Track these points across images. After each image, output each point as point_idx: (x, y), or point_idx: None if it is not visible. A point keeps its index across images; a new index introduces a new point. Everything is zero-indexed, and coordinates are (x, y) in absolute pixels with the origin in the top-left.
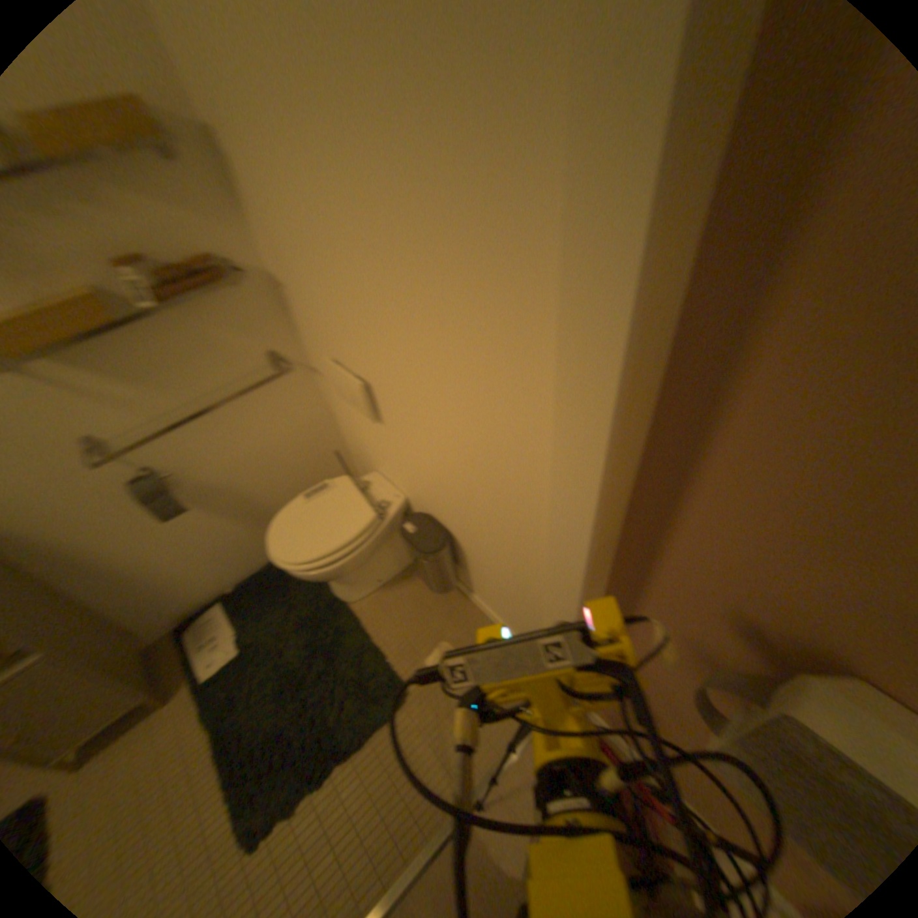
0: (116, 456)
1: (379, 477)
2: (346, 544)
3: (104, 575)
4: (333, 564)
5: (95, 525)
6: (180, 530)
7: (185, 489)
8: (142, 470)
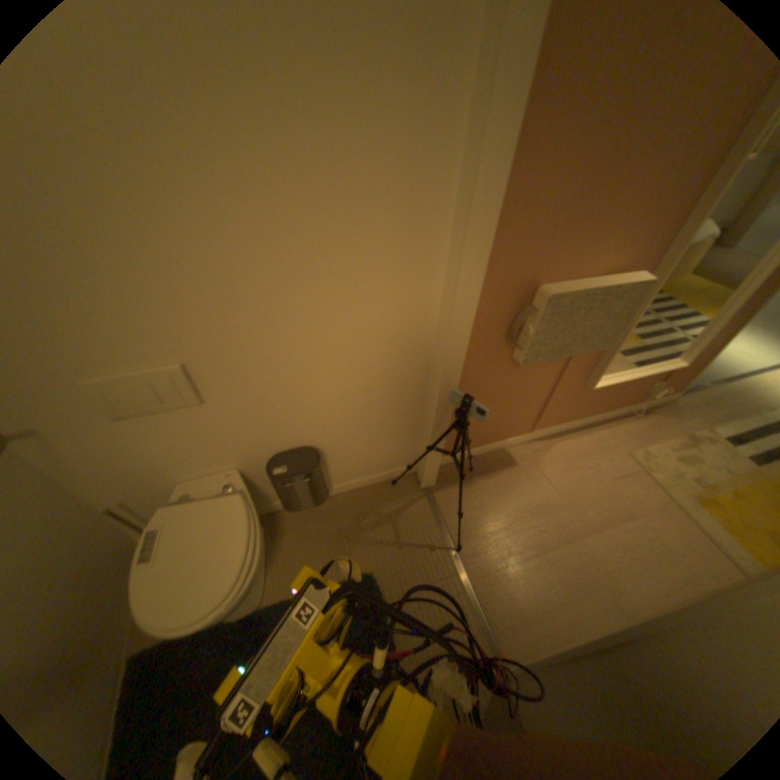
0: None
1: (189, 482)
2: (248, 531)
3: None
4: (252, 557)
5: None
6: None
7: None
8: None
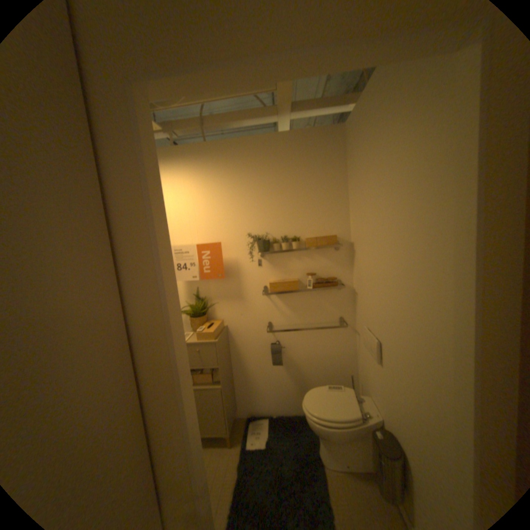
0: (275, 333)
1: (372, 402)
2: (341, 423)
3: (246, 376)
4: (330, 429)
5: (256, 355)
6: (276, 374)
7: (286, 358)
8: (279, 343)
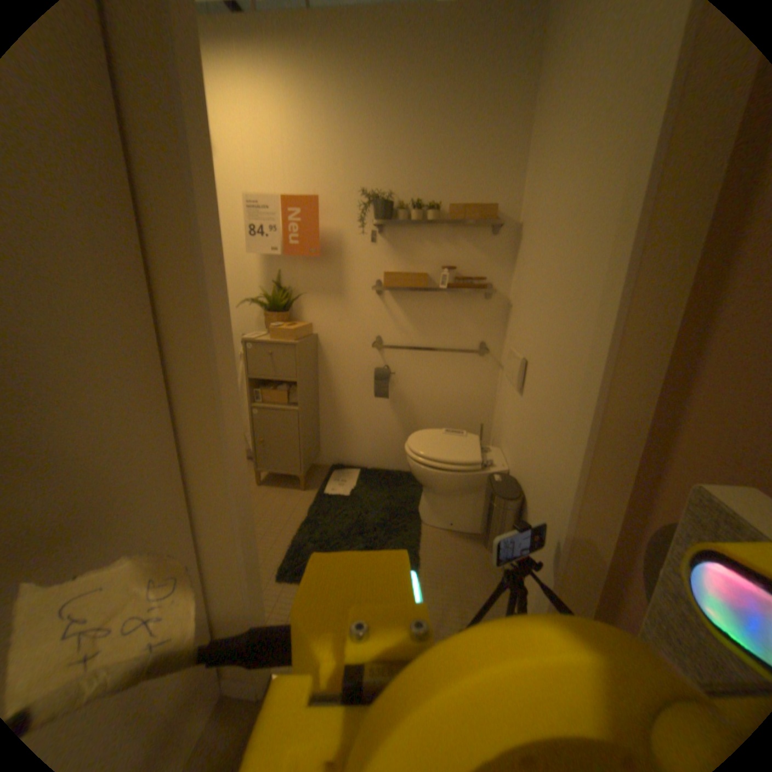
0: (385, 352)
1: (503, 451)
2: (452, 461)
3: (339, 407)
4: (436, 468)
5: (355, 380)
6: (379, 411)
7: (397, 390)
8: (389, 366)
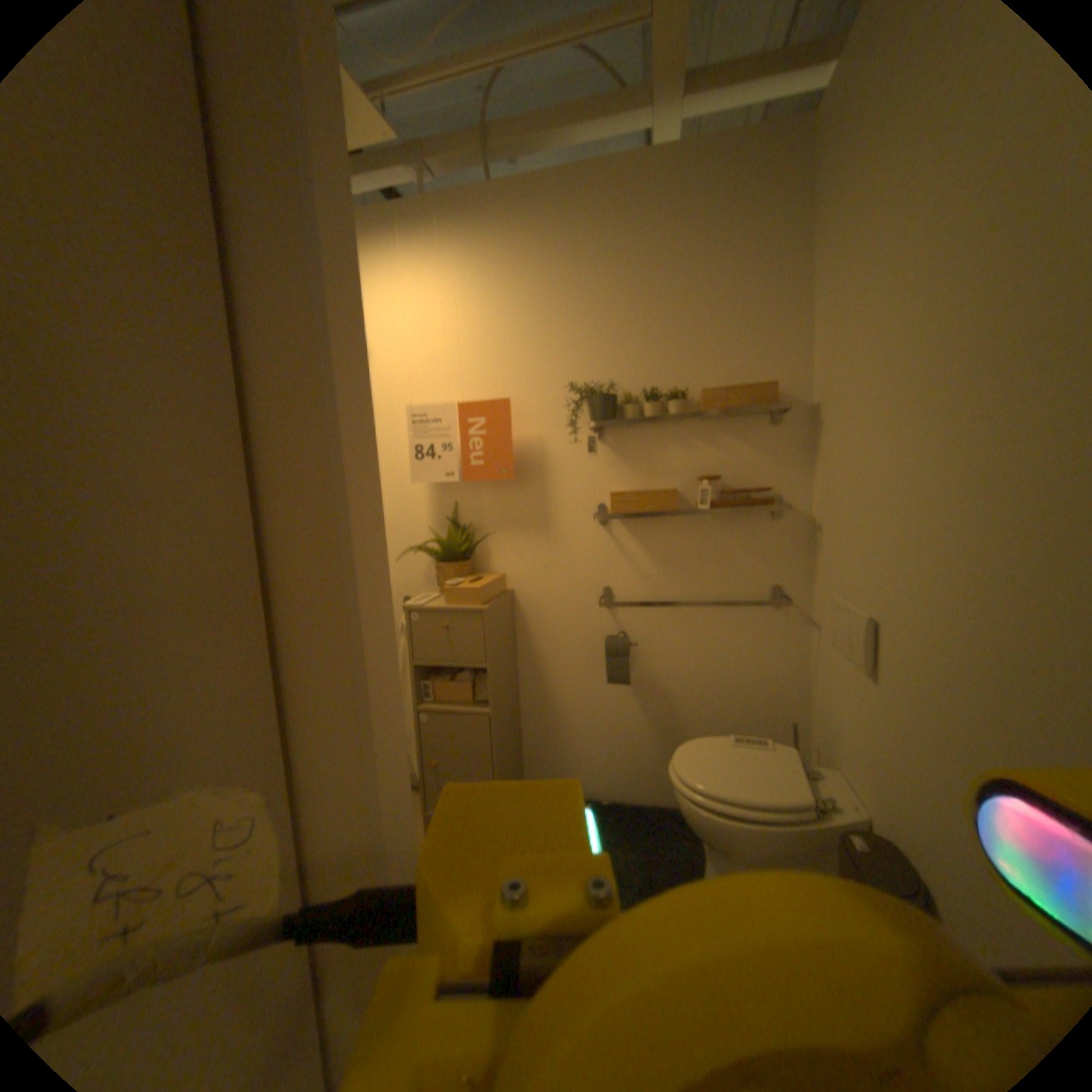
0: (619, 611)
1: (847, 779)
2: (764, 807)
3: (551, 702)
4: (735, 820)
5: (574, 657)
6: (615, 705)
7: (642, 670)
8: (627, 633)
